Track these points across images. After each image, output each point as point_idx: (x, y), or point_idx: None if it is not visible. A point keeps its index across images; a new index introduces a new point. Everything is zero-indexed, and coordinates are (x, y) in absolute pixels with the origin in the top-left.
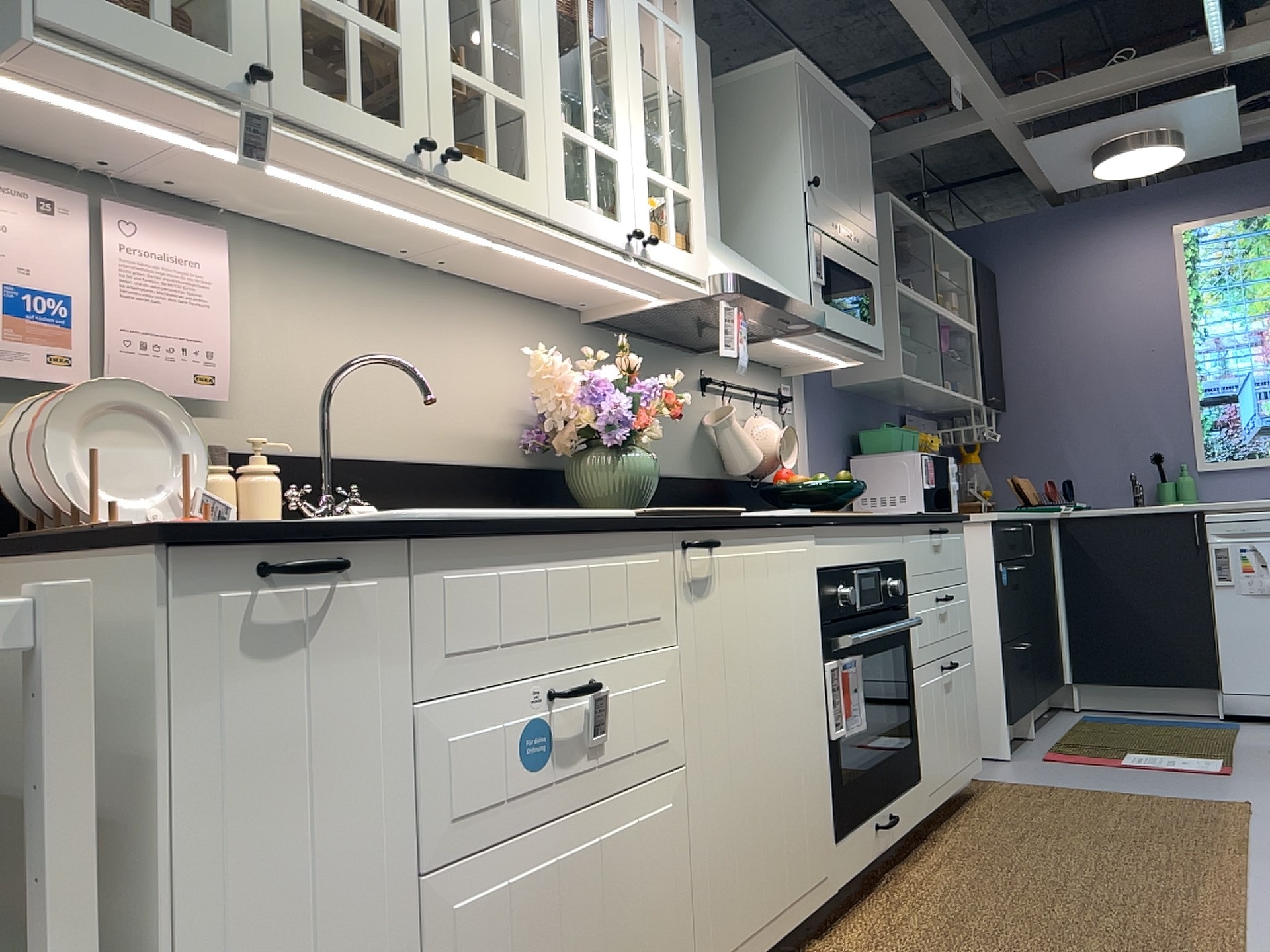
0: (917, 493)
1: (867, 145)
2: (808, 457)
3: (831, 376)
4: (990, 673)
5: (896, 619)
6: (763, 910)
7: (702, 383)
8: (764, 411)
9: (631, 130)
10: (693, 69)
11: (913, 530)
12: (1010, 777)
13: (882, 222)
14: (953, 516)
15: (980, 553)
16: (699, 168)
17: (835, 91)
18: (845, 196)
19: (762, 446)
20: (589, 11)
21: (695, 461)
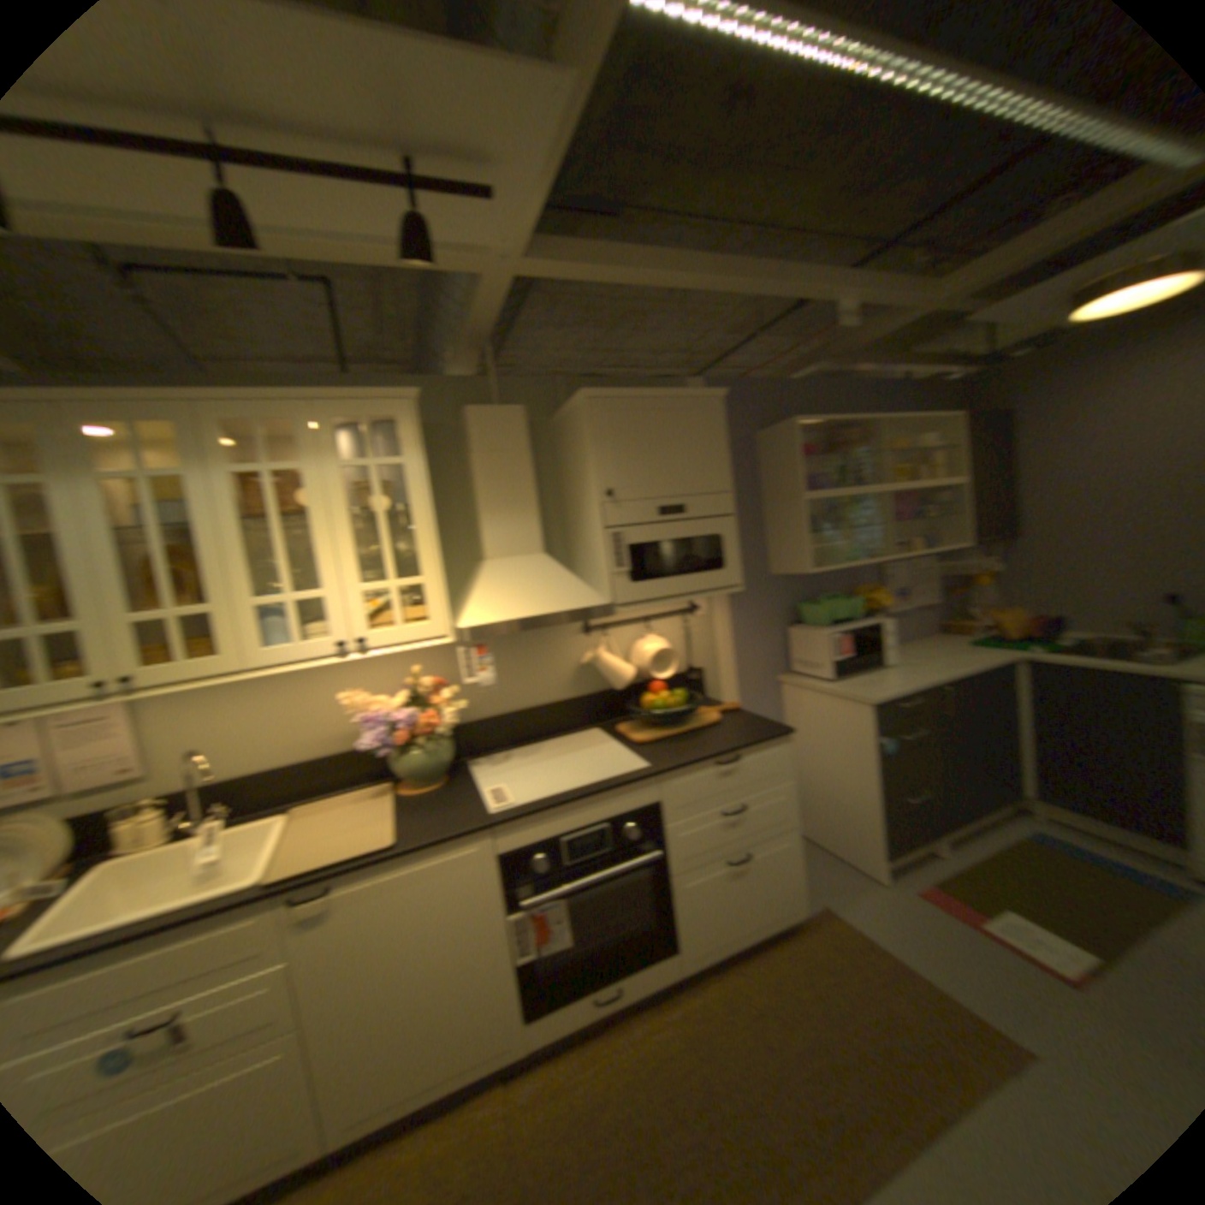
0: (834, 662)
1: (718, 414)
2: (730, 642)
3: (767, 568)
4: (876, 821)
5: (644, 851)
6: (416, 1086)
7: (586, 630)
8: (667, 625)
9: (345, 567)
10: (424, 482)
11: (680, 775)
12: (860, 919)
13: (795, 442)
14: (759, 742)
15: (868, 727)
16: (436, 556)
17: (656, 392)
18: (673, 478)
19: (635, 669)
20: (306, 492)
21: (579, 685)
